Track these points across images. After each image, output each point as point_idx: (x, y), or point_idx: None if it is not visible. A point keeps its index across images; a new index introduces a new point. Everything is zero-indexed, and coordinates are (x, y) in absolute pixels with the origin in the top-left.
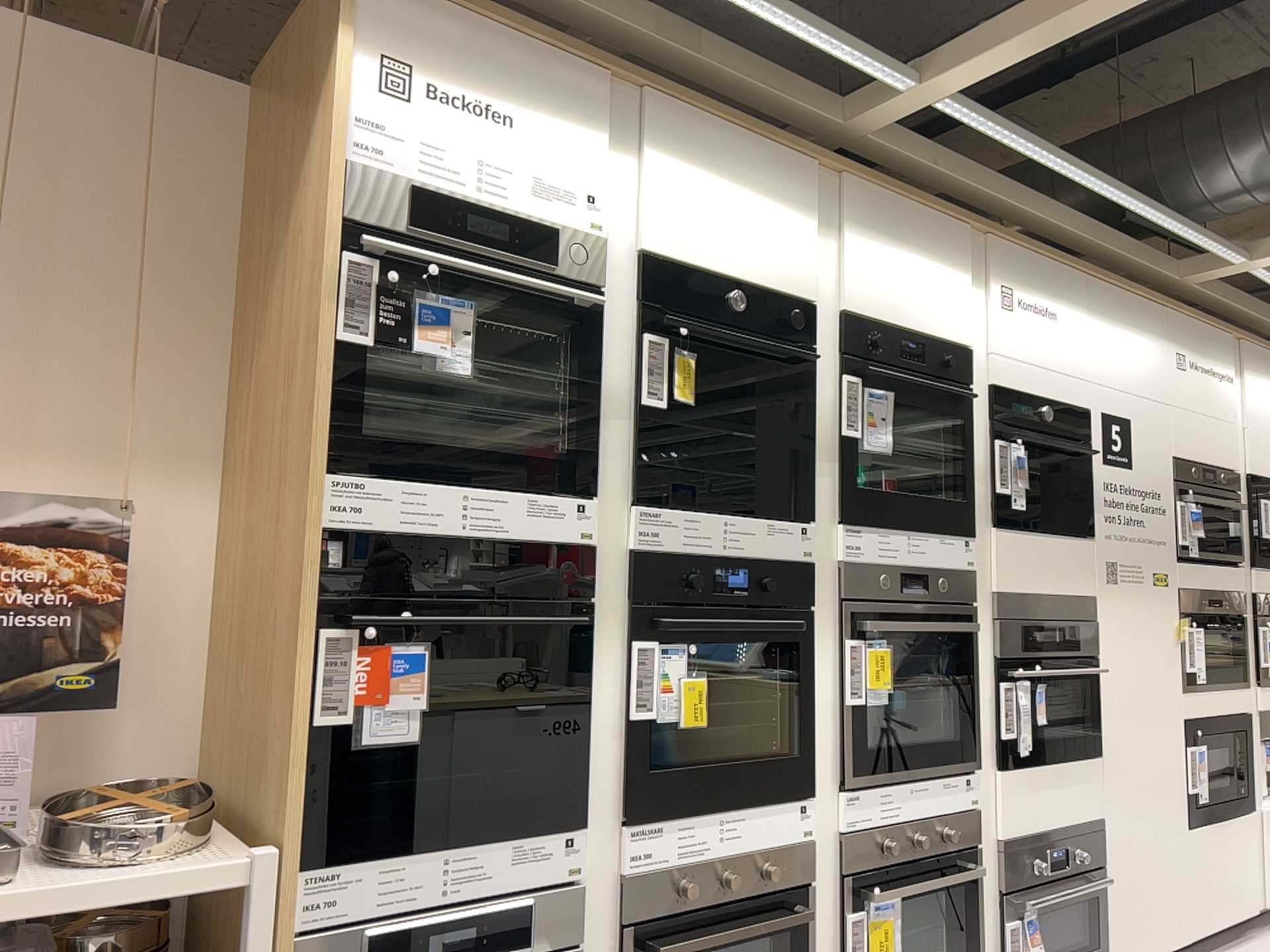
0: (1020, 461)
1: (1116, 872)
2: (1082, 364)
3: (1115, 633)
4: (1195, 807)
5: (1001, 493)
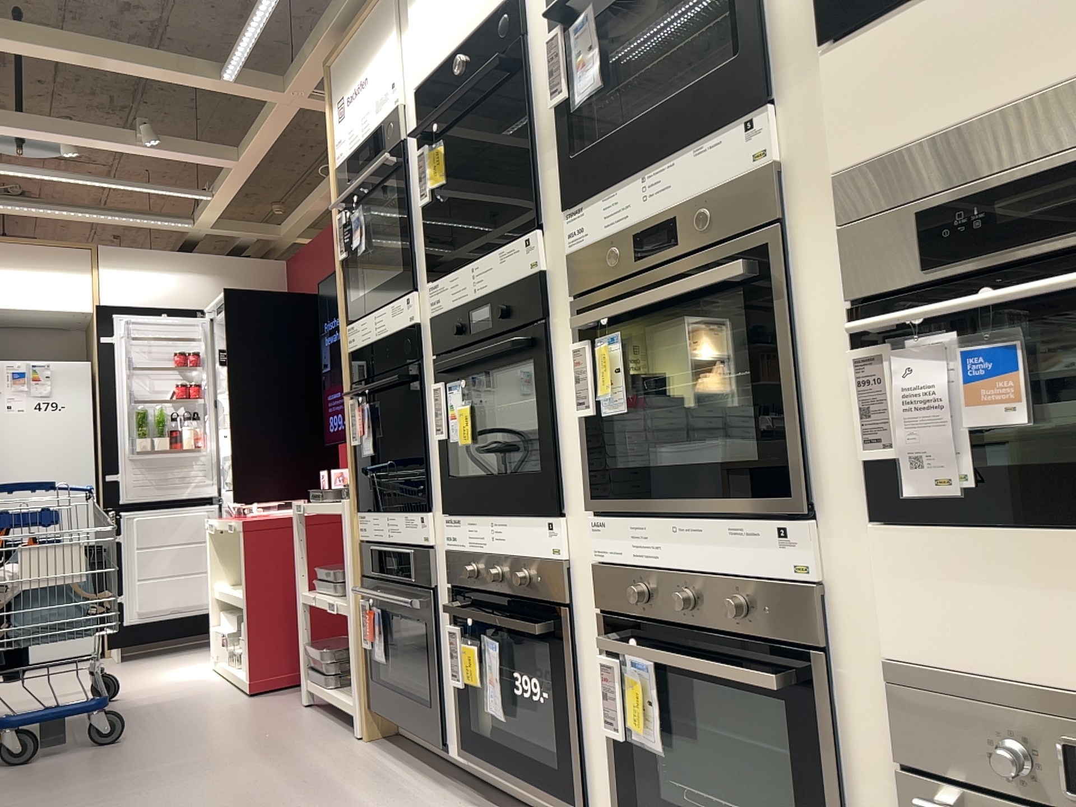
0: None
1: None
2: None
3: None
4: None
5: None
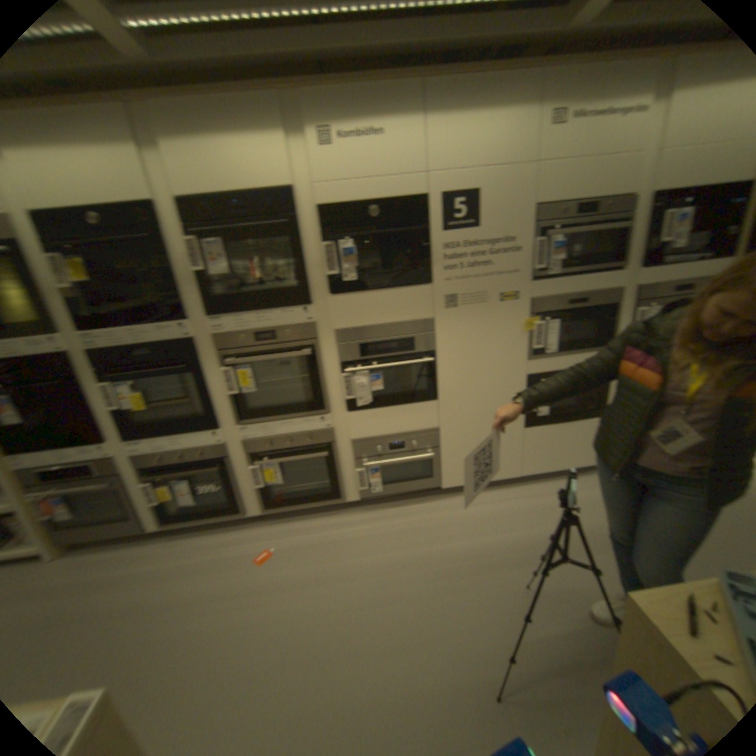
0: (345, 252)
1: (449, 451)
2: (418, 159)
3: (453, 337)
4: (533, 419)
5: (332, 275)
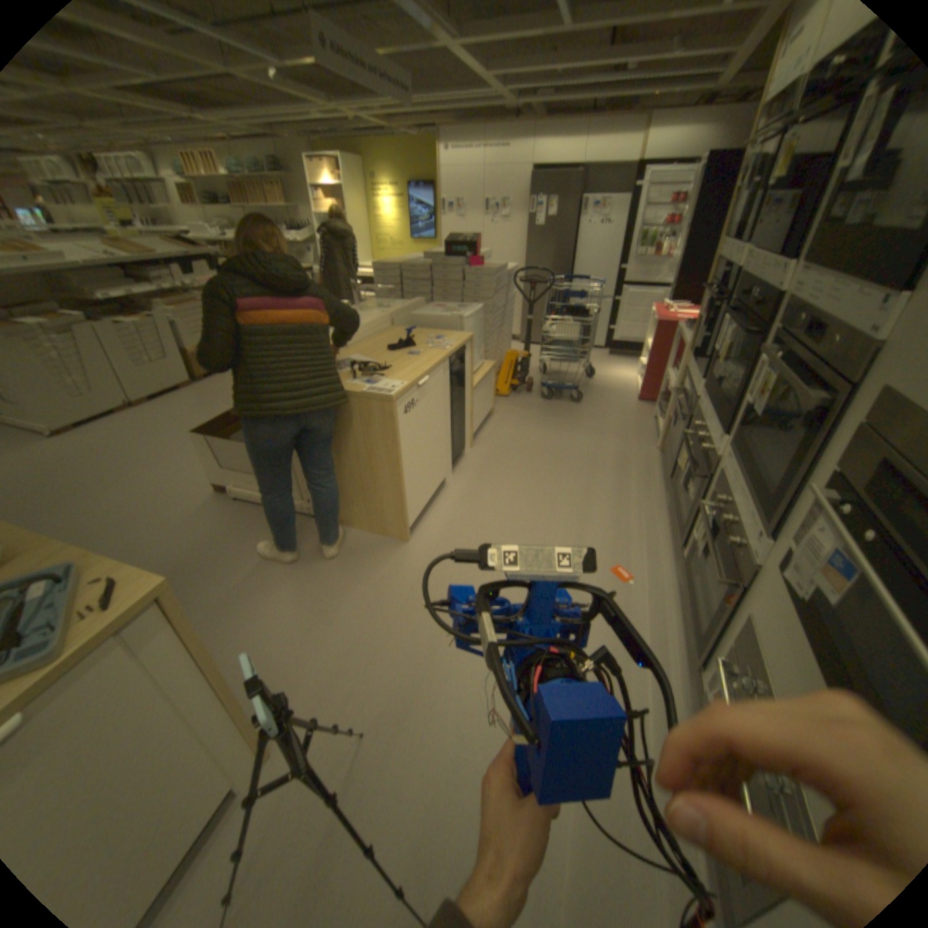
0: None
1: None
2: None
3: None
4: None
5: None
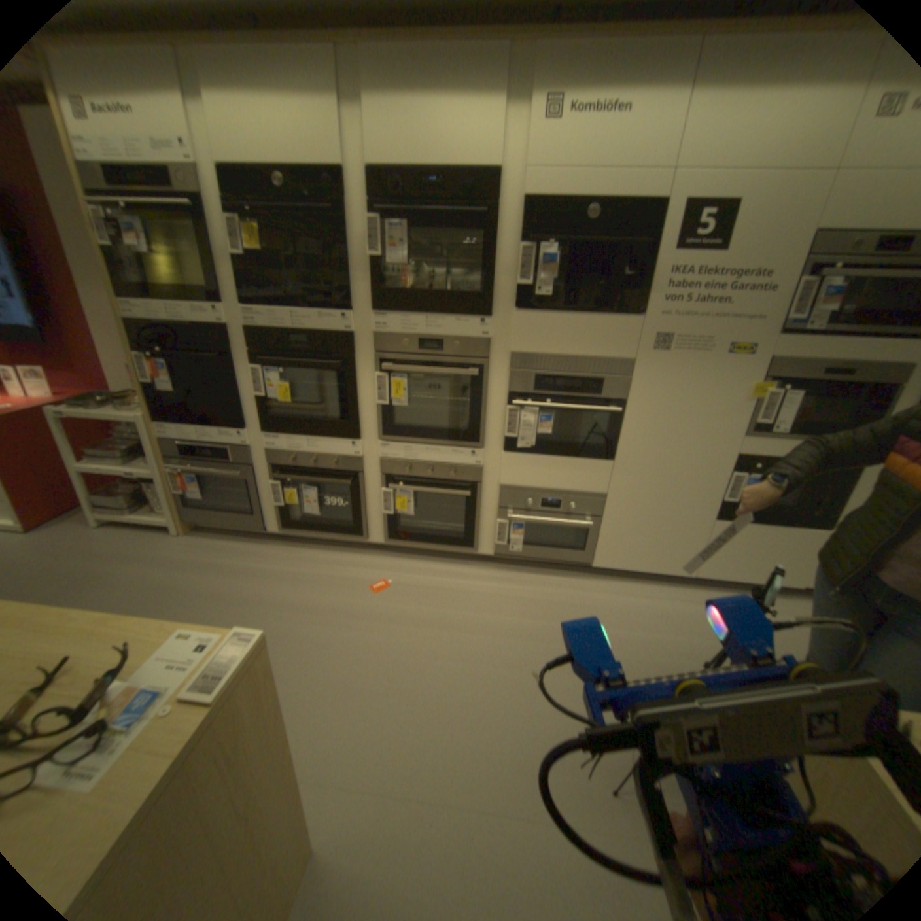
0: (548, 260)
1: (614, 525)
2: (669, 150)
3: (656, 388)
4: (733, 512)
5: (525, 285)
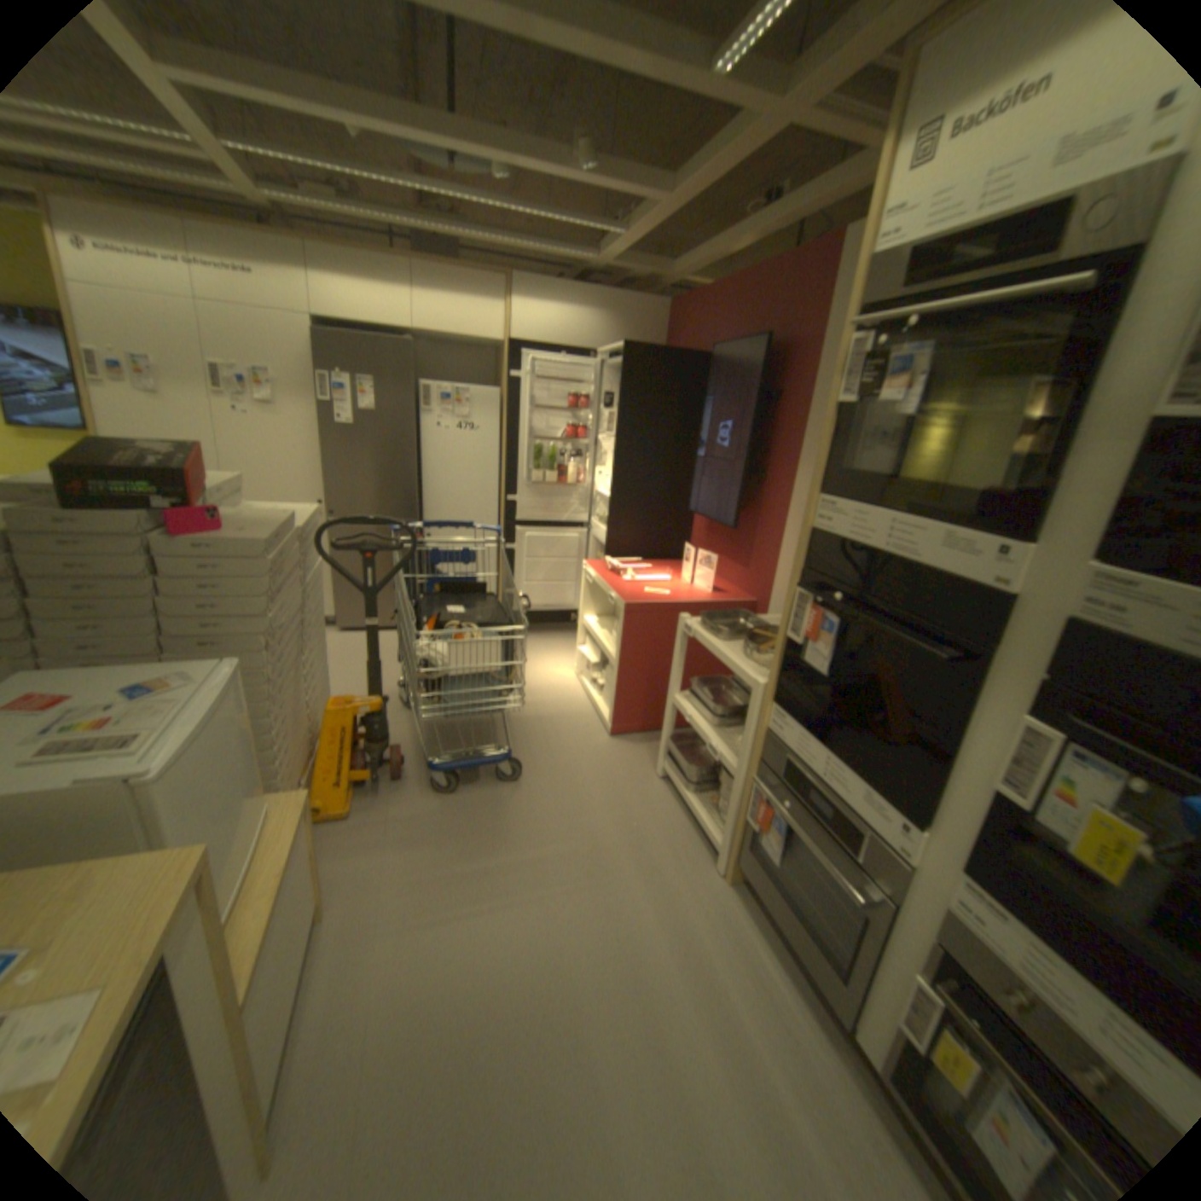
0: None
1: None
2: None
3: None
4: None
5: None
